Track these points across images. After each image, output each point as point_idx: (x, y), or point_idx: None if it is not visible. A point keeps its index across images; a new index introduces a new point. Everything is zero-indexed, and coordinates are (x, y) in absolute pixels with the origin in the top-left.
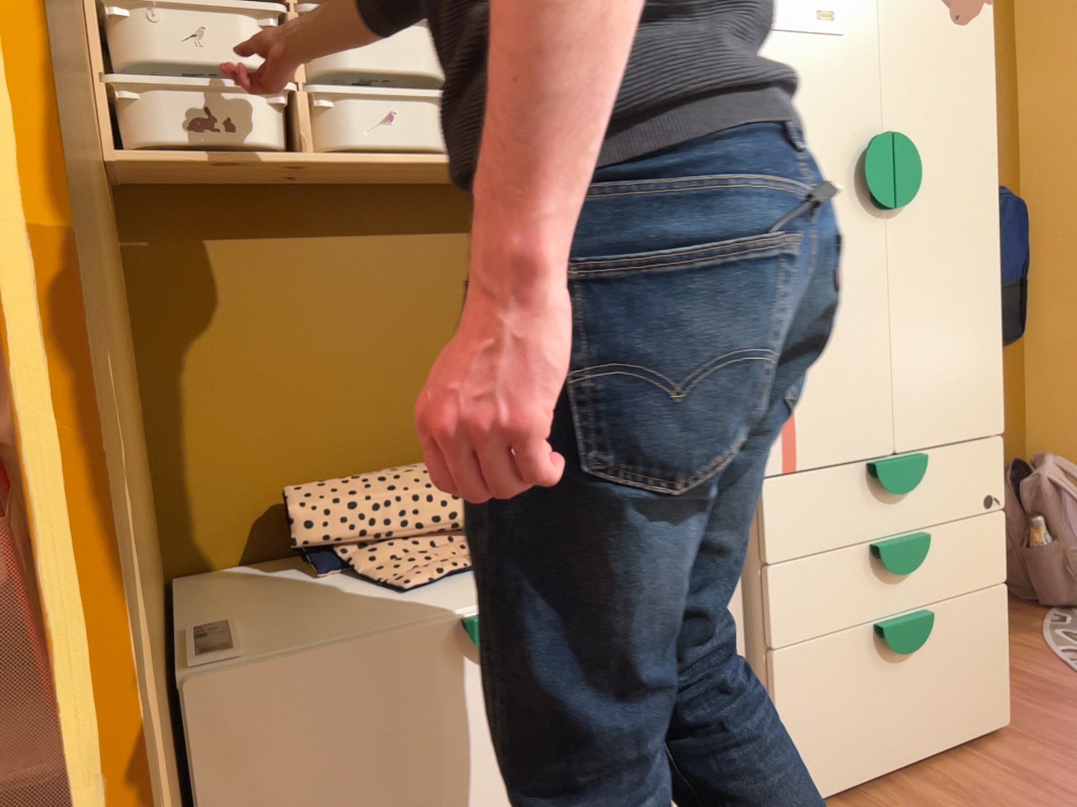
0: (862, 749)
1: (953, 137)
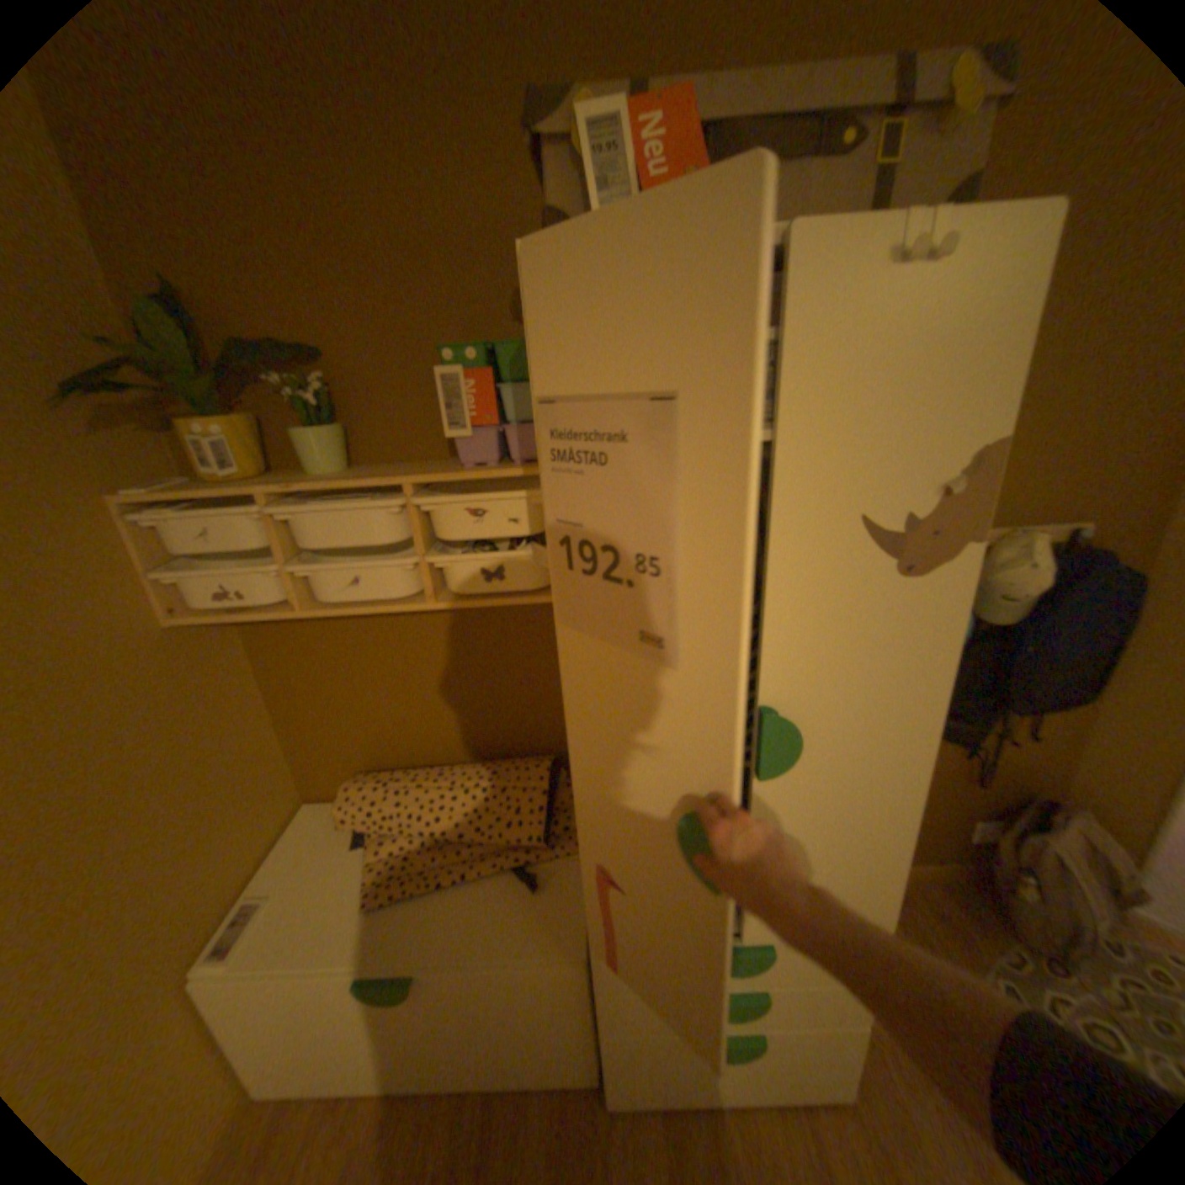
0: (683, 1093)
1: (868, 699)
